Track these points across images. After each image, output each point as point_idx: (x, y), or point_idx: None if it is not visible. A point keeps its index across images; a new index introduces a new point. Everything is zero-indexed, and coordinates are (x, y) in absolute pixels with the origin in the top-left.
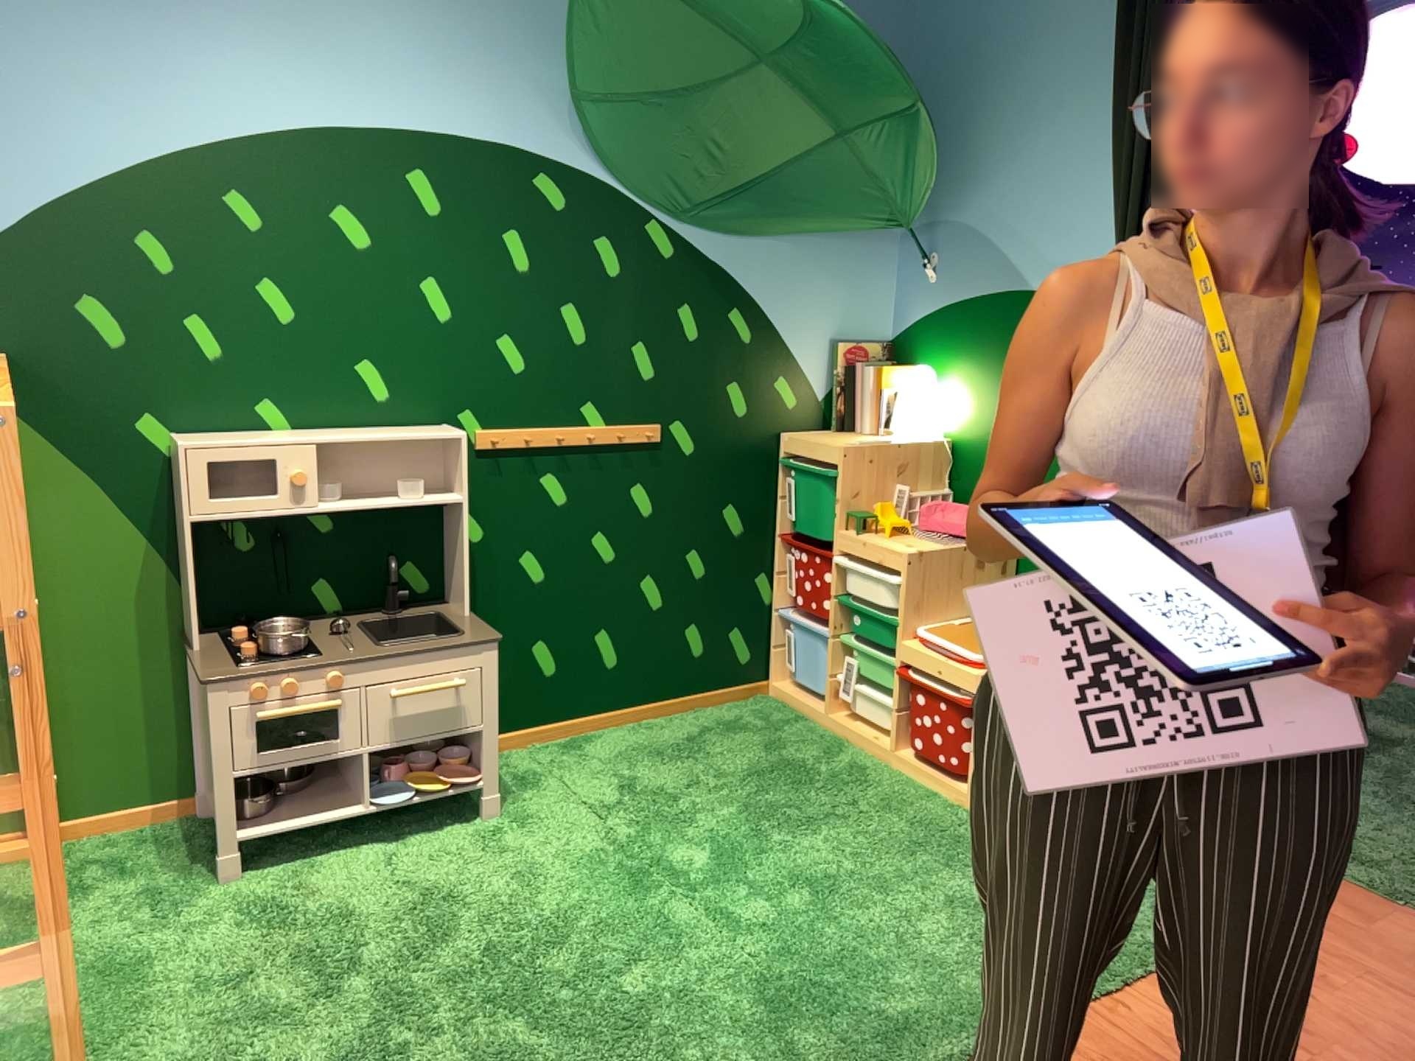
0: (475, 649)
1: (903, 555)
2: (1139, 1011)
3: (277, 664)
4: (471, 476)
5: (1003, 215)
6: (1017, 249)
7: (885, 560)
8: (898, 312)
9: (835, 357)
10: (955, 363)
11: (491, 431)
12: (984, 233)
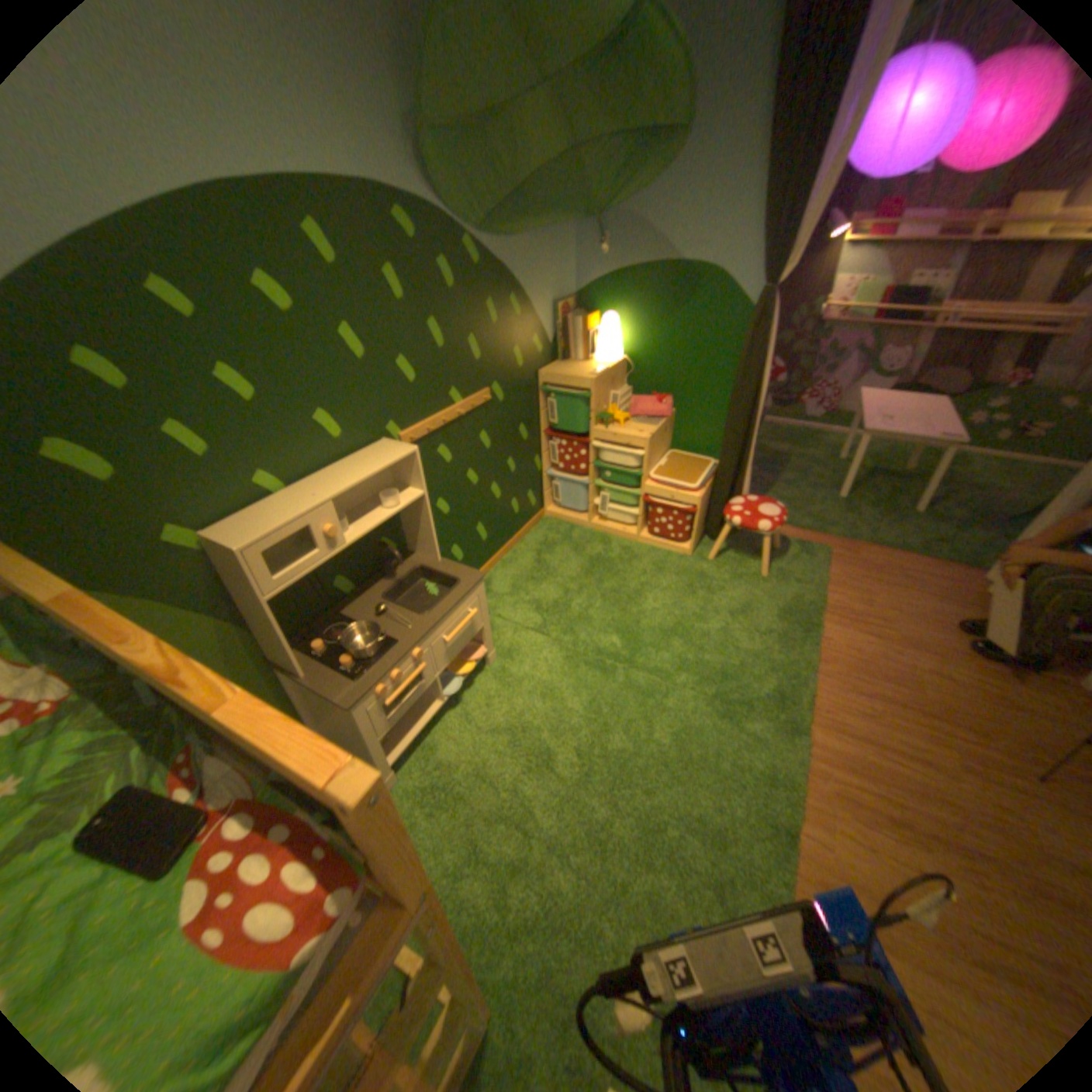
0: (471, 591)
1: (646, 440)
2: (844, 646)
3: (375, 672)
4: (423, 476)
5: (666, 202)
6: (679, 228)
7: (633, 443)
8: (582, 274)
9: (557, 312)
10: (630, 308)
11: (405, 431)
12: (650, 216)
